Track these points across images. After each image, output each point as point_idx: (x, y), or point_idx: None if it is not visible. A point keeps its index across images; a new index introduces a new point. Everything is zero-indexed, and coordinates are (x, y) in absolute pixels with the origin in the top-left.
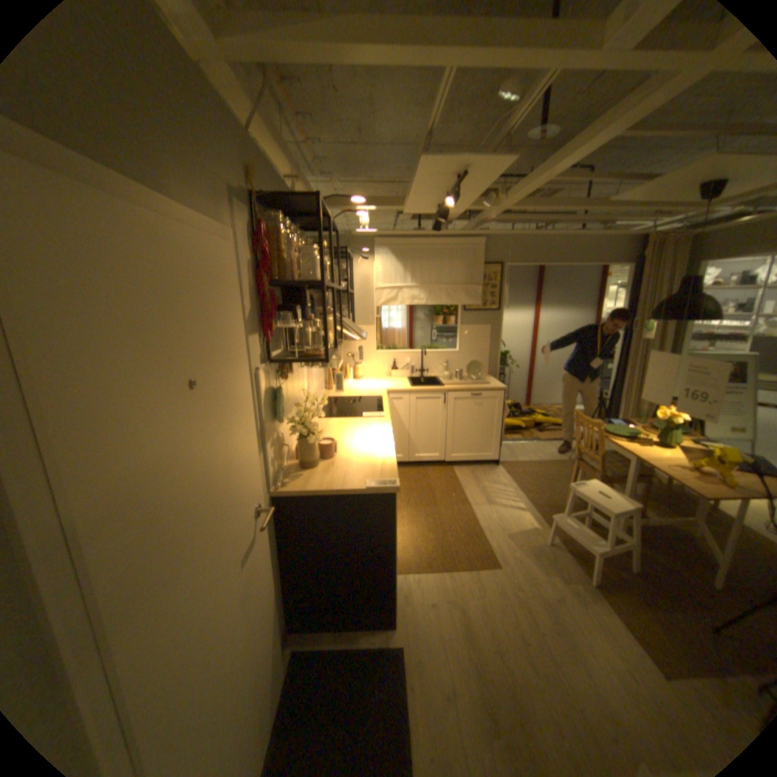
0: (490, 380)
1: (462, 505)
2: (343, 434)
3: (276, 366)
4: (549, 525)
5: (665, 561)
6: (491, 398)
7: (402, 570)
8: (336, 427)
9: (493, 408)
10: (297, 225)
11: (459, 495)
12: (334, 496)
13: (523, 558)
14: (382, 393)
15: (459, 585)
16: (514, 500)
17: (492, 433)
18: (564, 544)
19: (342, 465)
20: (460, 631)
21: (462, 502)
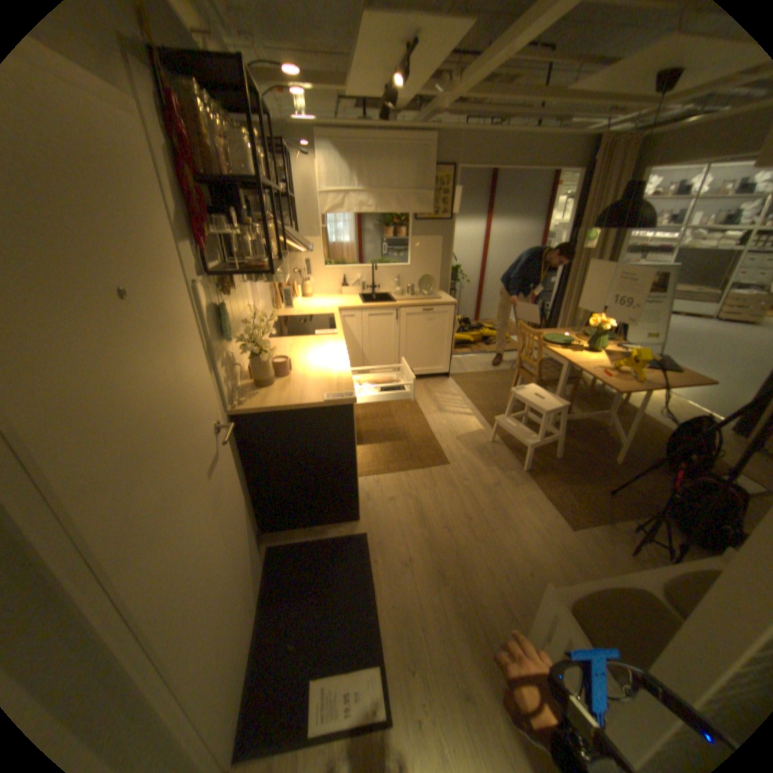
0: (441, 296)
1: (415, 415)
2: (296, 353)
3: (215, 280)
4: (491, 425)
5: (582, 446)
6: (442, 313)
7: (362, 473)
8: (289, 347)
9: (444, 323)
10: (217, 104)
11: (412, 406)
12: (293, 412)
13: (468, 454)
14: (334, 311)
15: (413, 480)
16: (462, 407)
17: (443, 348)
18: (503, 440)
19: (299, 382)
20: (415, 515)
21: (416, 412)
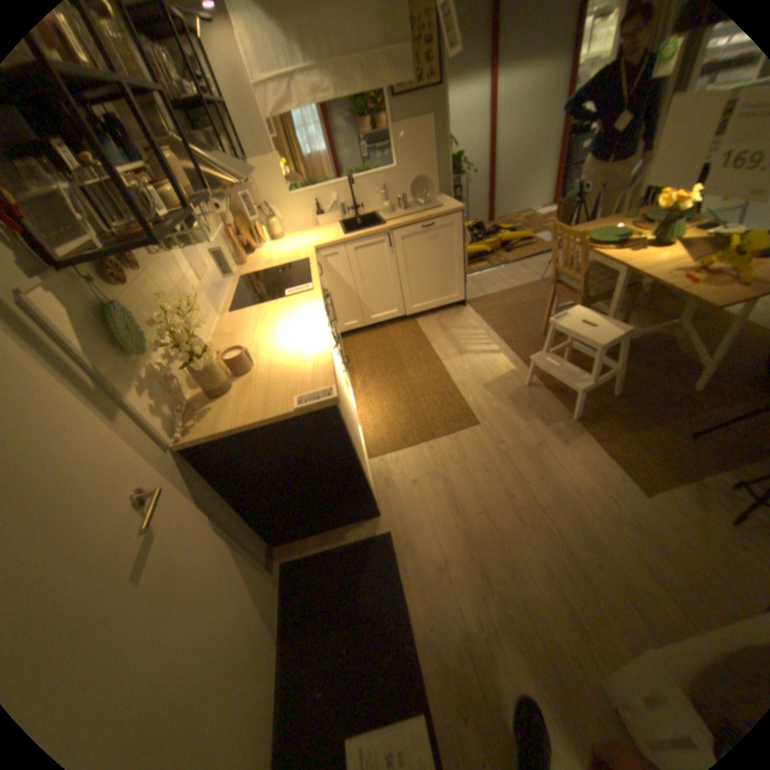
0: (442, 201)
1: (431, 363)
2: (261, 331)
3: (86, 269)
4: (525, 363)
5: (646, 373)
6: (447, 224)
7: (377, 452)
8: (253, 322)
9: (451, 238)
10: None
11: (426, 352)
12: (259, 429)
13: (500, 407)
14: (309, 254)
15: (438, 454)
16: (486, 343)
17: (454, 269)
18: (542, 381)
19: (262, 380)
20: (445, 500)
21: (431, 359)
